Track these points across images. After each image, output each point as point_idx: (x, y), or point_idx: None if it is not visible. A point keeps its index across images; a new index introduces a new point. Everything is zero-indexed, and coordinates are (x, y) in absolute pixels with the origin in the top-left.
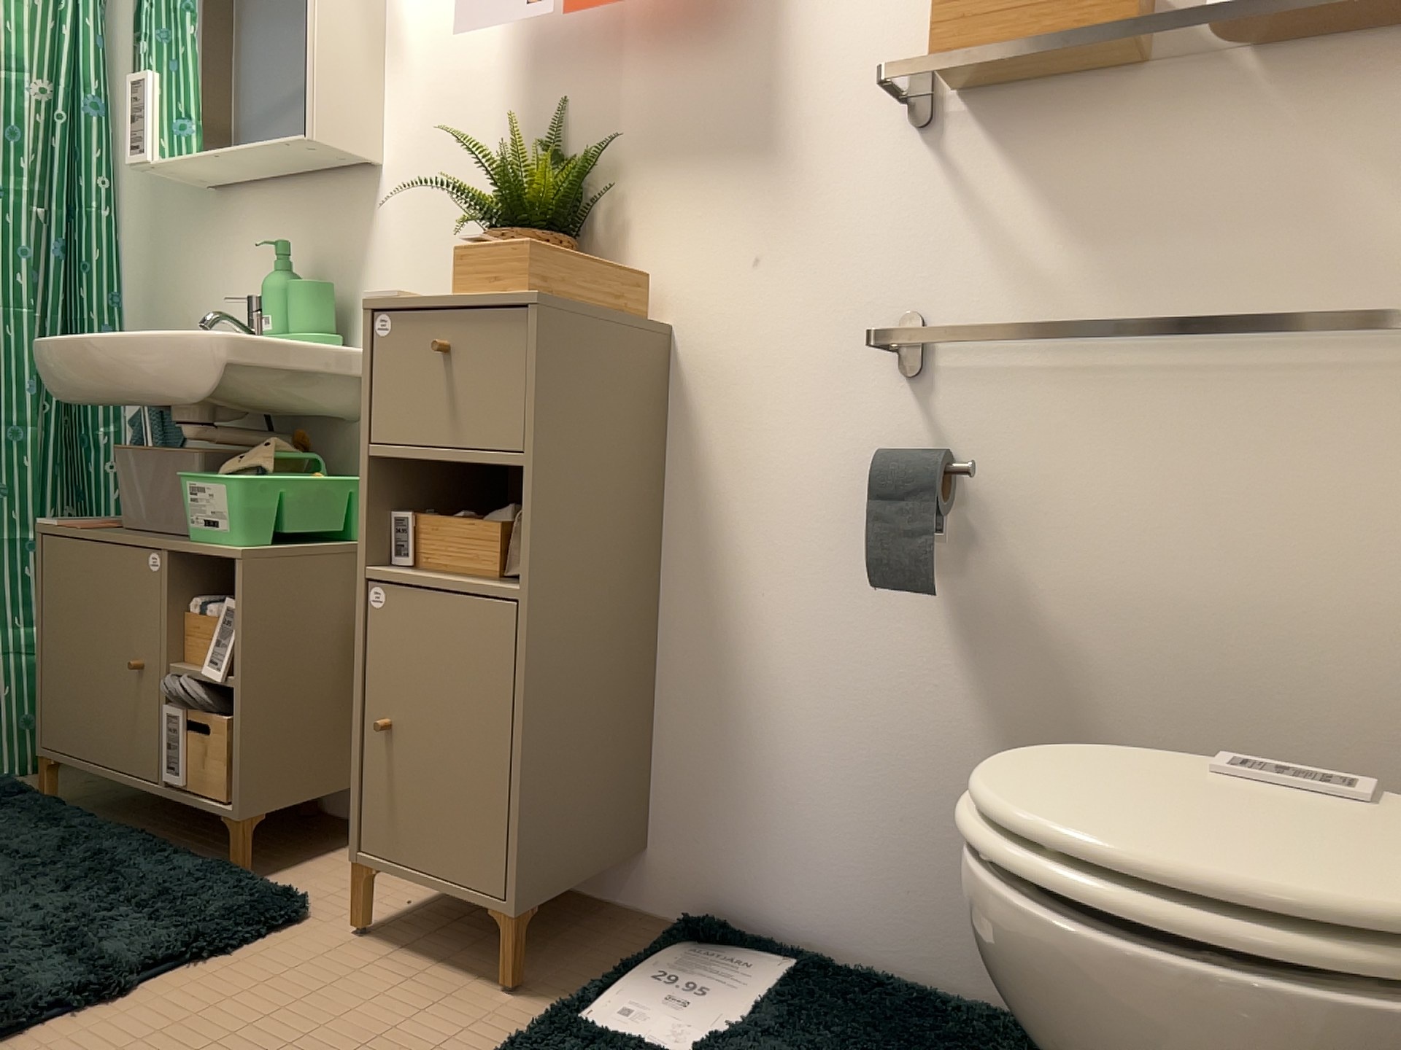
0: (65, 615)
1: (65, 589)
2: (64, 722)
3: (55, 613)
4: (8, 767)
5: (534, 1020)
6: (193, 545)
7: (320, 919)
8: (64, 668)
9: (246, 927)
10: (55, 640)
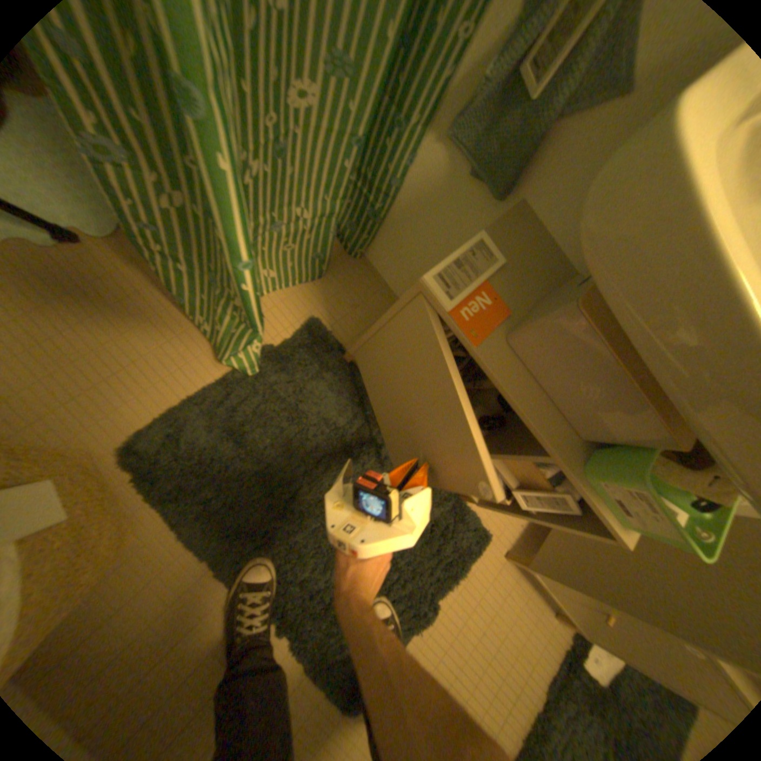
0: (413, 350)
1: (425, 343)
2: (380, 371)
3: (404, 338)
4: (300, 264)
5: (568, 644)
6: (593, 497)
7: (495, 542)
8: (395, 362)
9: (475, 568)
10: (394, 345)
